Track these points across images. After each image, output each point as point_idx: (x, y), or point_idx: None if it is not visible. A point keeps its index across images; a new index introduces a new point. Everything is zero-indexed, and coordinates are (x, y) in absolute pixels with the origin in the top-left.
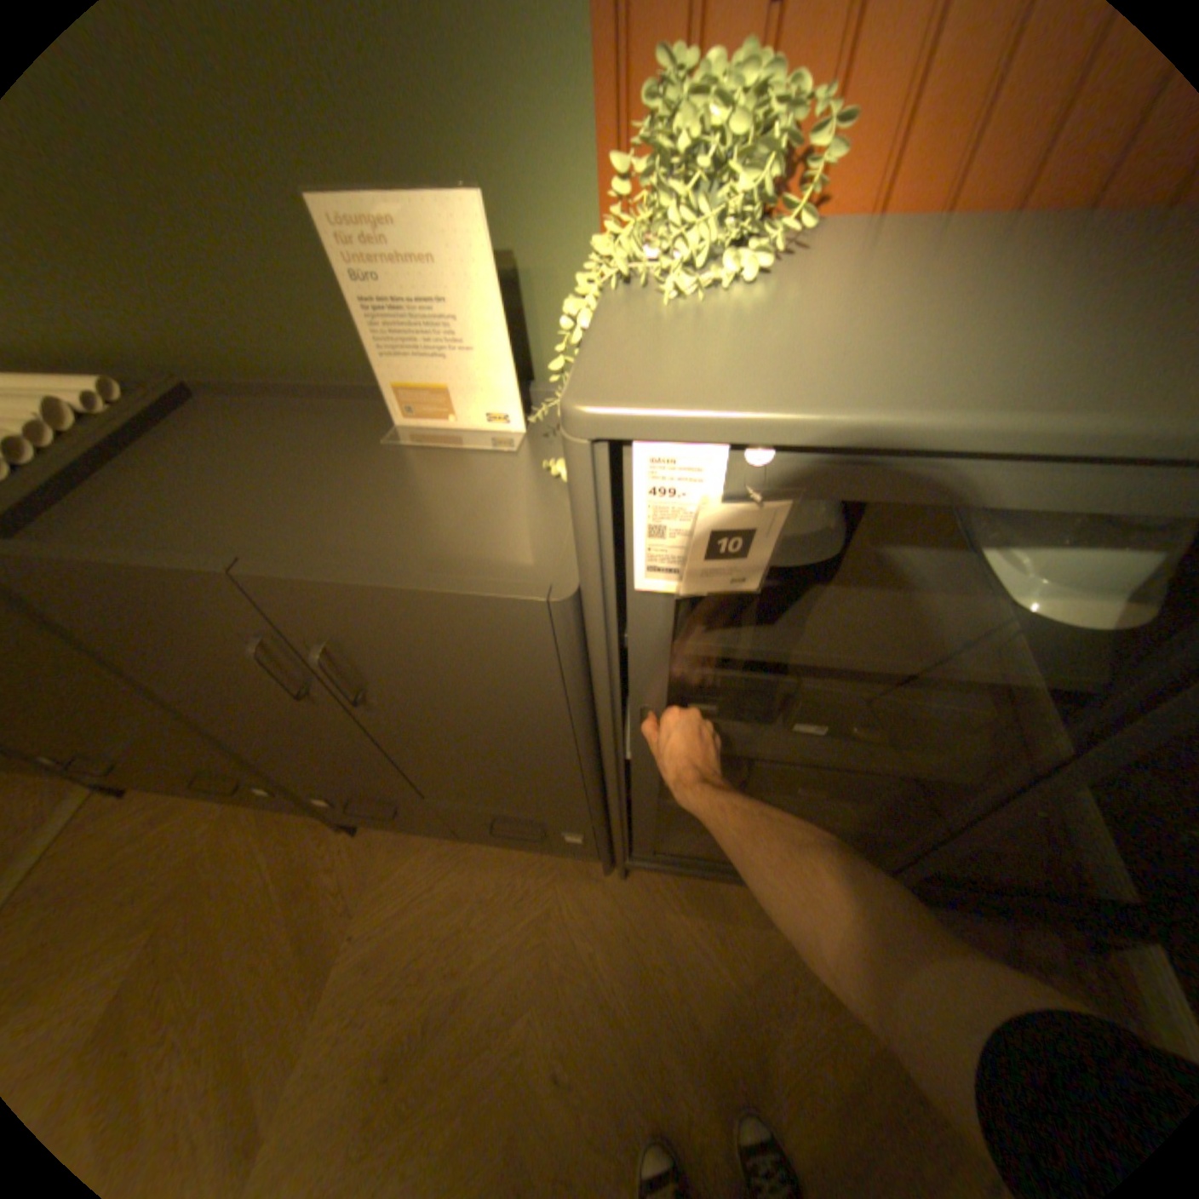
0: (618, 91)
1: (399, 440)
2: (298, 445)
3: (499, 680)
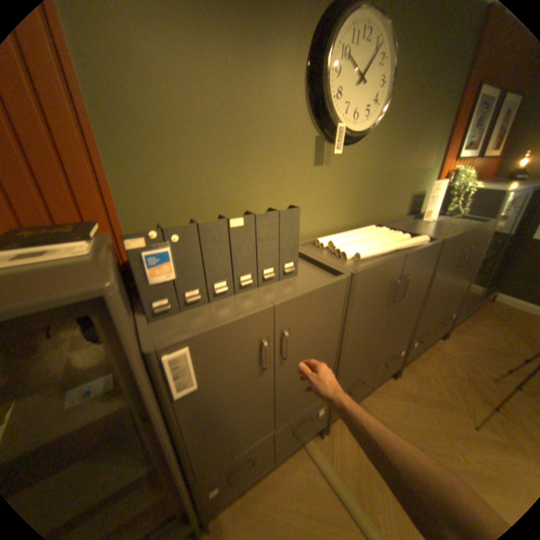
0: (445, 169)
1: (426, 222)
2: (419, 226)
3: (483, 244)
